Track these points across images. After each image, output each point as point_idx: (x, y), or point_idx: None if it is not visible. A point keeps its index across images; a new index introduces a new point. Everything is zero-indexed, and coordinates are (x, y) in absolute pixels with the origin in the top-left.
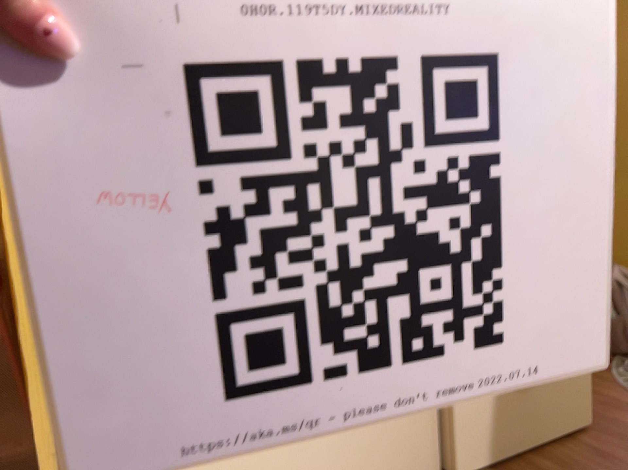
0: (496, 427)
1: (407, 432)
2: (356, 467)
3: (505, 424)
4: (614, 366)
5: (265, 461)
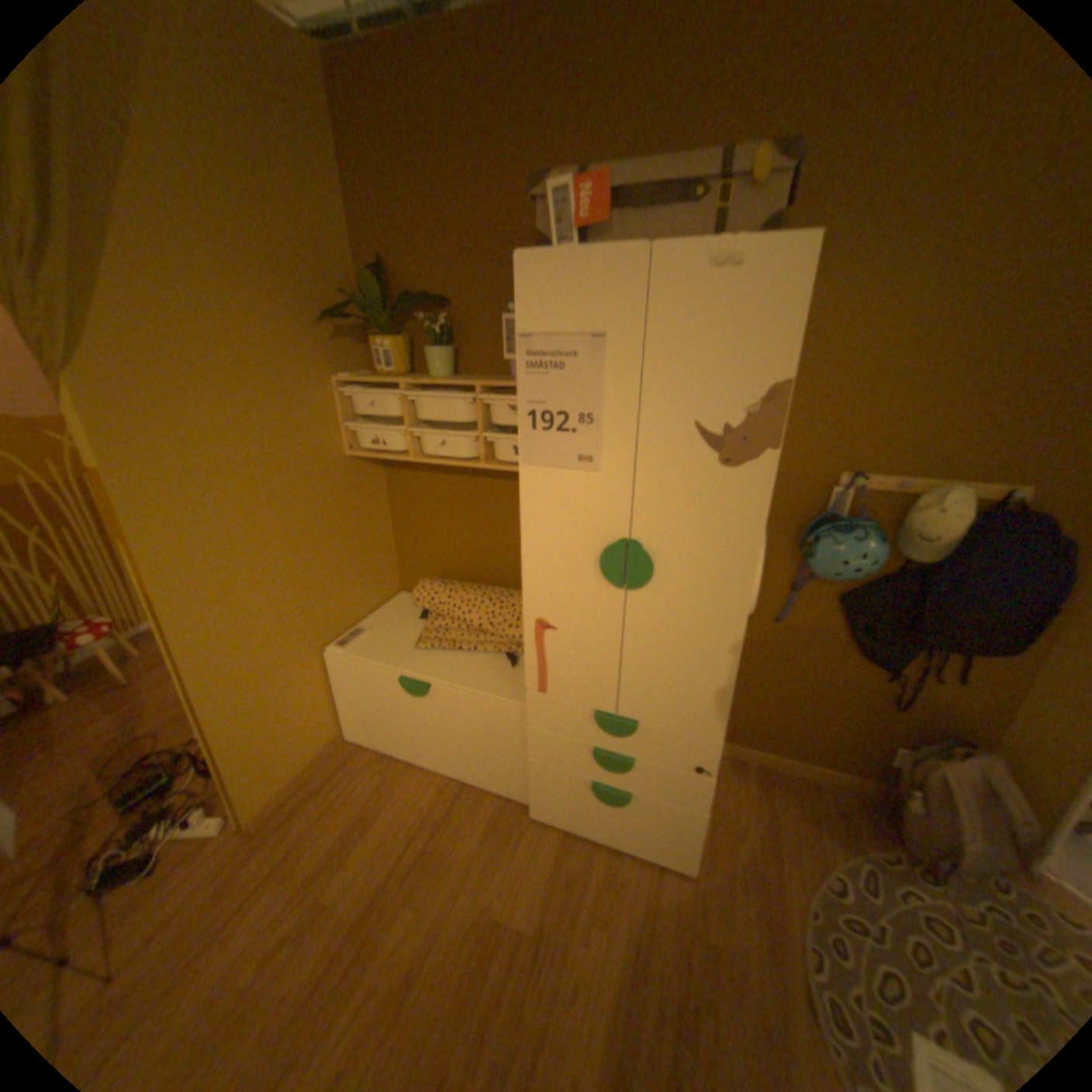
0: (569, 810)
1: (500, 764)
2: (460, 760)
3: (578, 813)
4: (861, 858)
5: (403, 723)
